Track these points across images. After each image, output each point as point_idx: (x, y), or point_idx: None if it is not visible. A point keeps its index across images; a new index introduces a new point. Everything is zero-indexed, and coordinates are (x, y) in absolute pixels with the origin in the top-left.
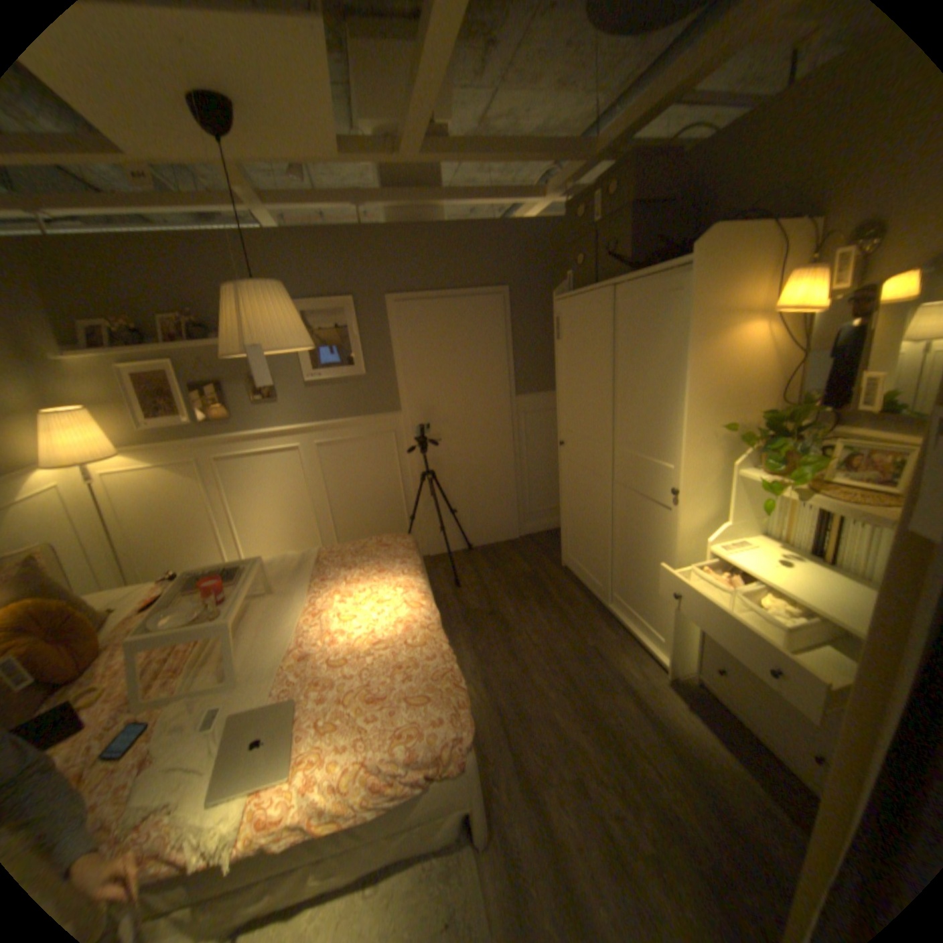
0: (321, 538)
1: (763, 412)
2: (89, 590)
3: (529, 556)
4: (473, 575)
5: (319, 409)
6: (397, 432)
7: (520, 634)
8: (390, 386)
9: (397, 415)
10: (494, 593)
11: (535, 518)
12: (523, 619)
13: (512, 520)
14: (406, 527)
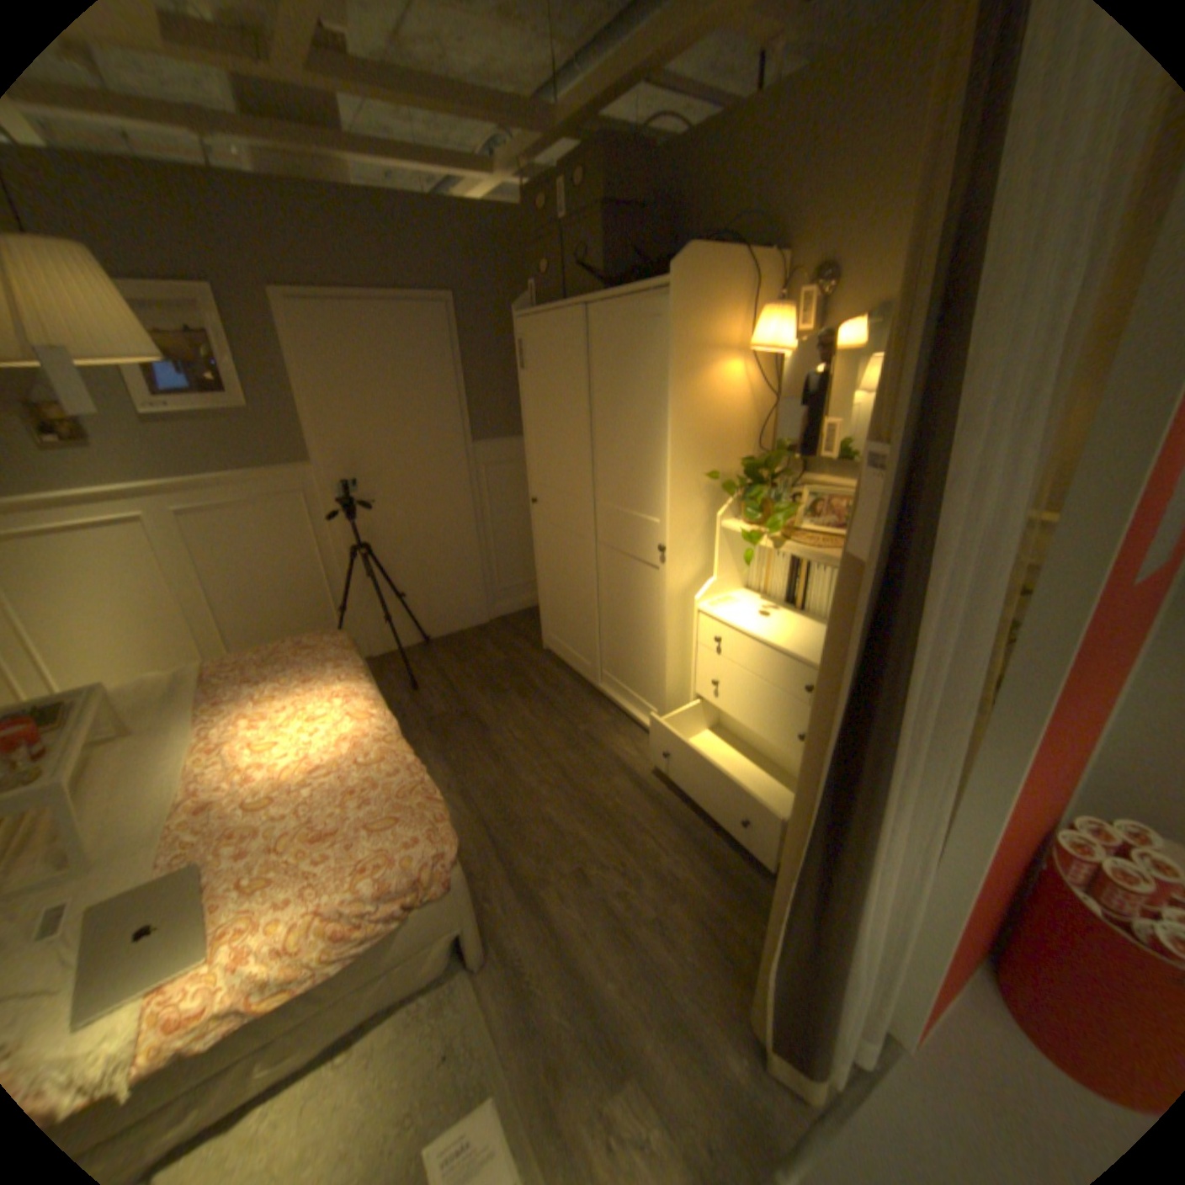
0: (198, 650)
1: (741, 460)
2: None
3: (503, 643)
4: (434, 673)
5: (170, 458)
6: (306, 491)
7: (499, 733)
8: (288, 425)
9: (304, 467)
10: (463, 691)
11: (507, 597)
12: (502, 715)
13: (478, 601)
14: (333, 623)
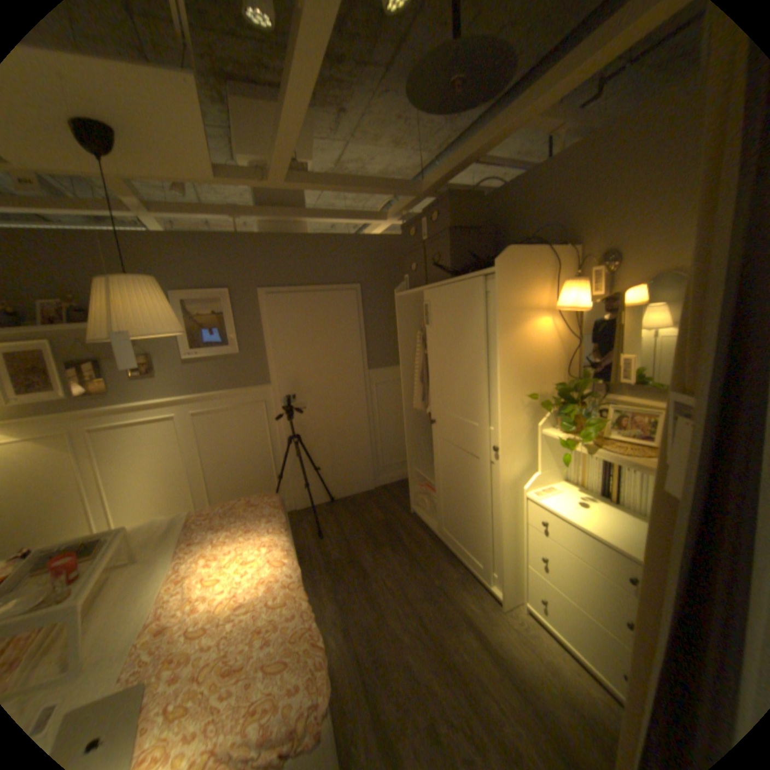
0: (193, 501)
1: (555, 384)
2: None
3: (383, 506)
4: (334, 526)
5: (194, 383)
6: (267, 402)
7: (375, 581)
8: (260, 363)
9: (267, 387)
10: (353, 542)
11: (388, 472)
12: (379, 565)
13: (368, 474)
14: (274, 486)
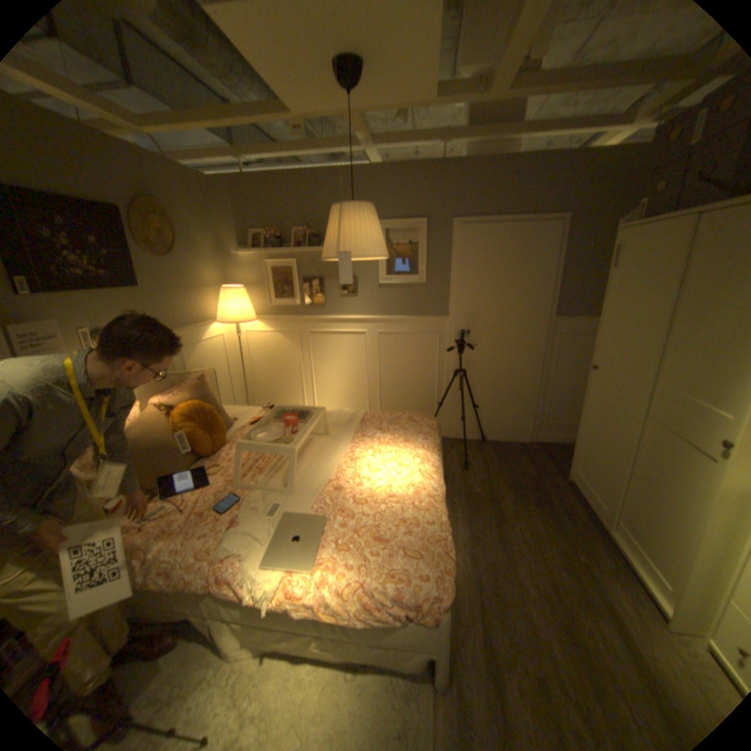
0: (369, 404)
1: None
2: (229, 404)
3: (539, 463)
4: (482, 464)
5: (385, 307)
6: (442, 333)
7: (514, 528)
8: (443, 295)
9: (444, 319)
10: (498, 485)
11: (552, 430)
12: (521, 516)
13: (529, 427)
14: (434, 411)
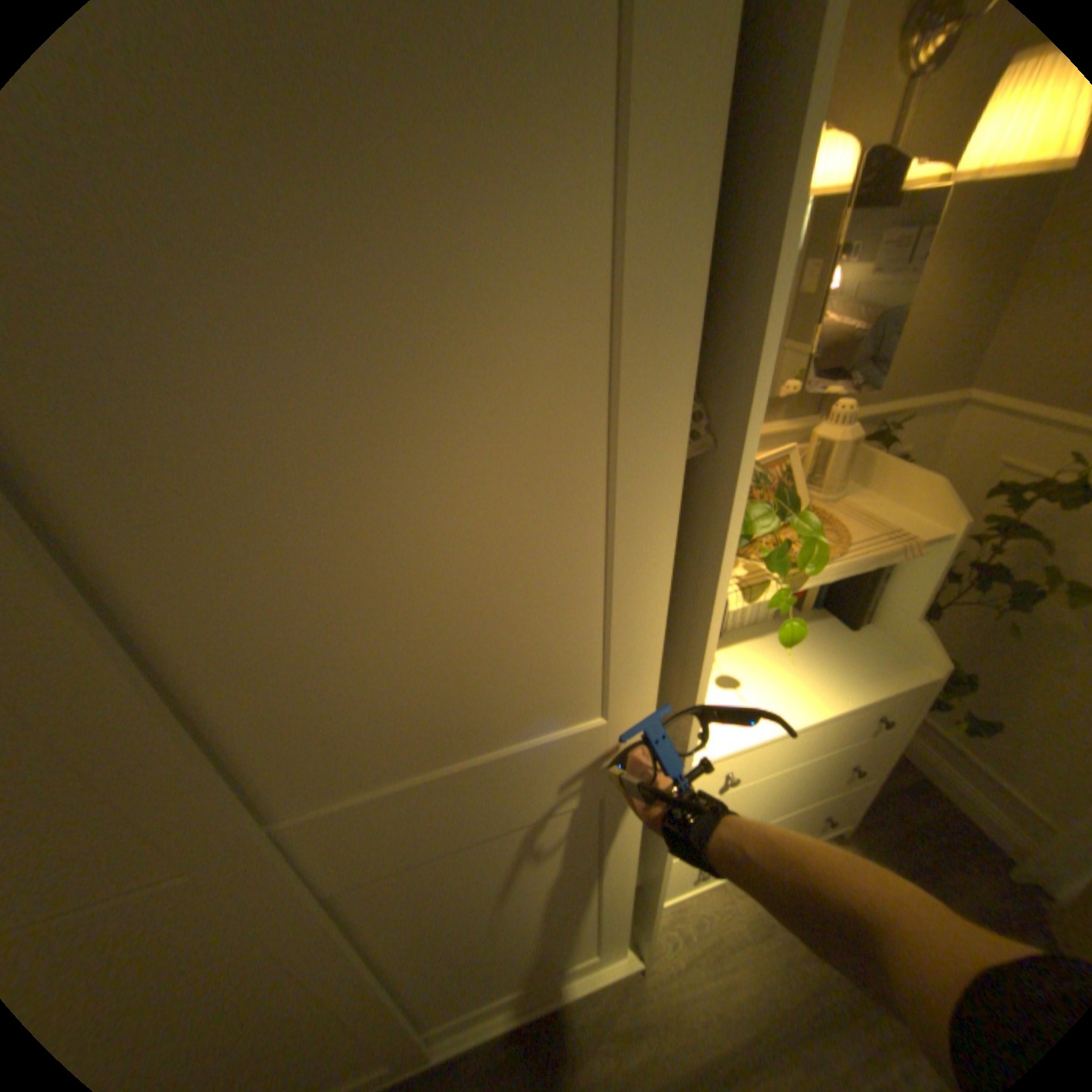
0: None
1: None
2: None
3: None
4: None
5: None
6: None
7: None
8: None
9: None
10: None
11: None
12: None
13: None
14: None
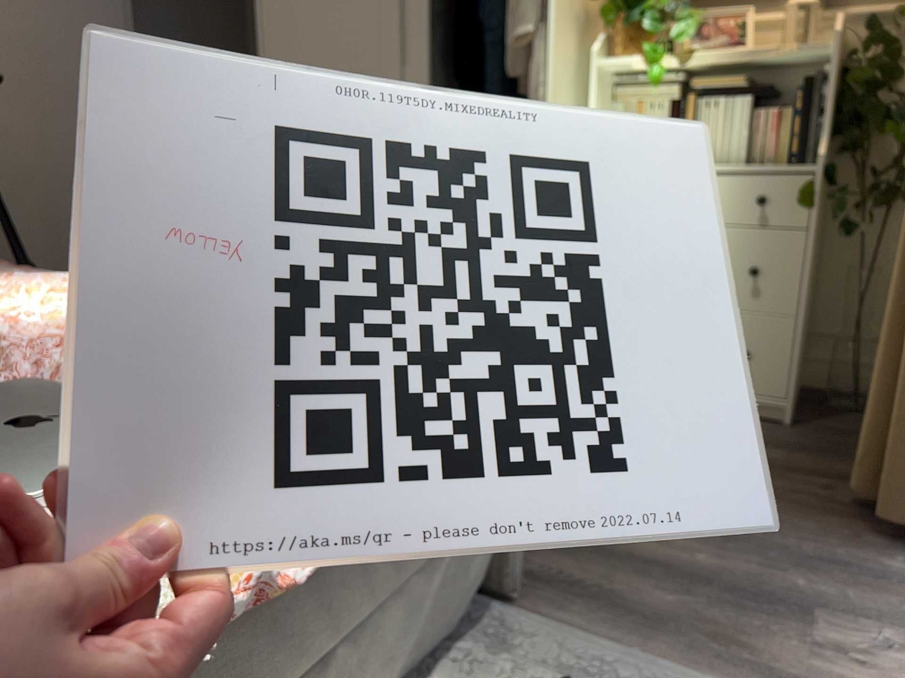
0: None
1: None
2: None
3: None
4: None
5: None
6: None
7: None
8: None
9: None
10: None
11: None
12: None
13: None
14: None
